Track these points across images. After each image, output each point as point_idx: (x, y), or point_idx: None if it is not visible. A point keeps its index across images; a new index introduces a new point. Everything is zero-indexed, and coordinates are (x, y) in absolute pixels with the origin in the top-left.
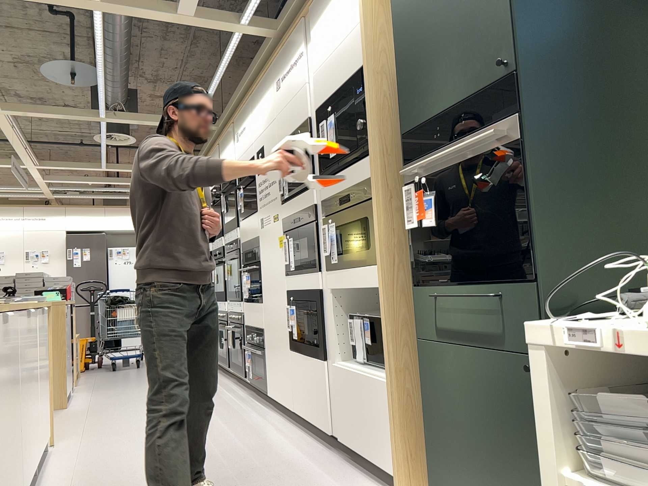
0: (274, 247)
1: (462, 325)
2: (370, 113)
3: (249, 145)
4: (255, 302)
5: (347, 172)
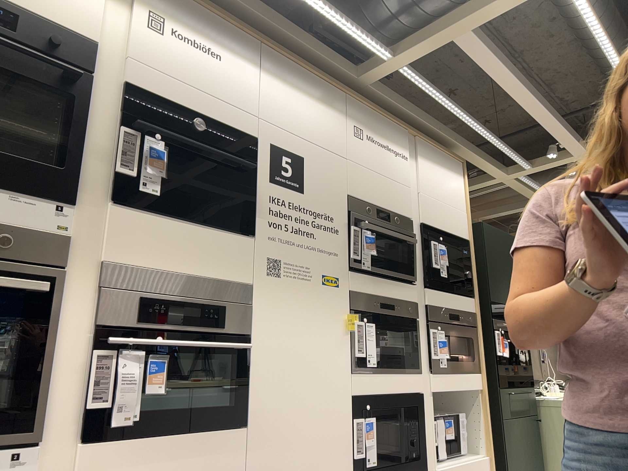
0: (320, 323)
1: (516, 407)
2: (473, 272)
3: (239, 104)
4: (202, 430)
5: (454, 297)
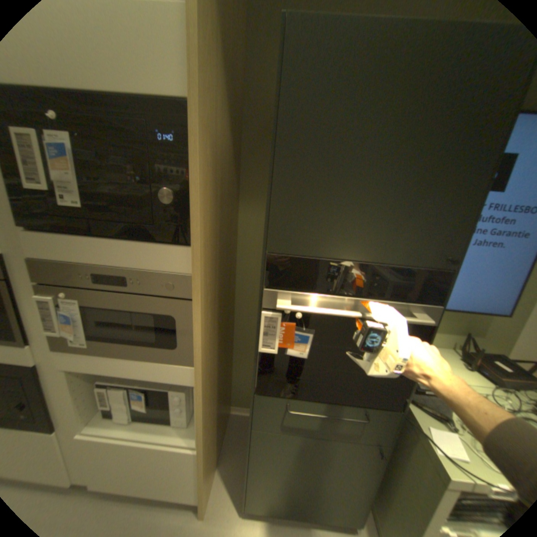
0: None
1: (309, 426)
2: (190, 189)
3: None
4: None
5: (111, 245)
